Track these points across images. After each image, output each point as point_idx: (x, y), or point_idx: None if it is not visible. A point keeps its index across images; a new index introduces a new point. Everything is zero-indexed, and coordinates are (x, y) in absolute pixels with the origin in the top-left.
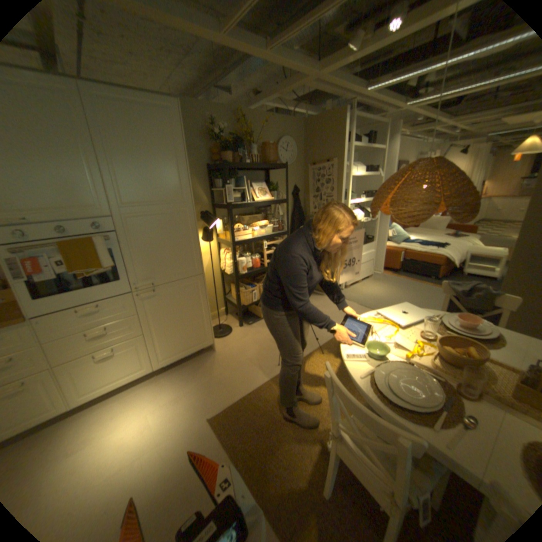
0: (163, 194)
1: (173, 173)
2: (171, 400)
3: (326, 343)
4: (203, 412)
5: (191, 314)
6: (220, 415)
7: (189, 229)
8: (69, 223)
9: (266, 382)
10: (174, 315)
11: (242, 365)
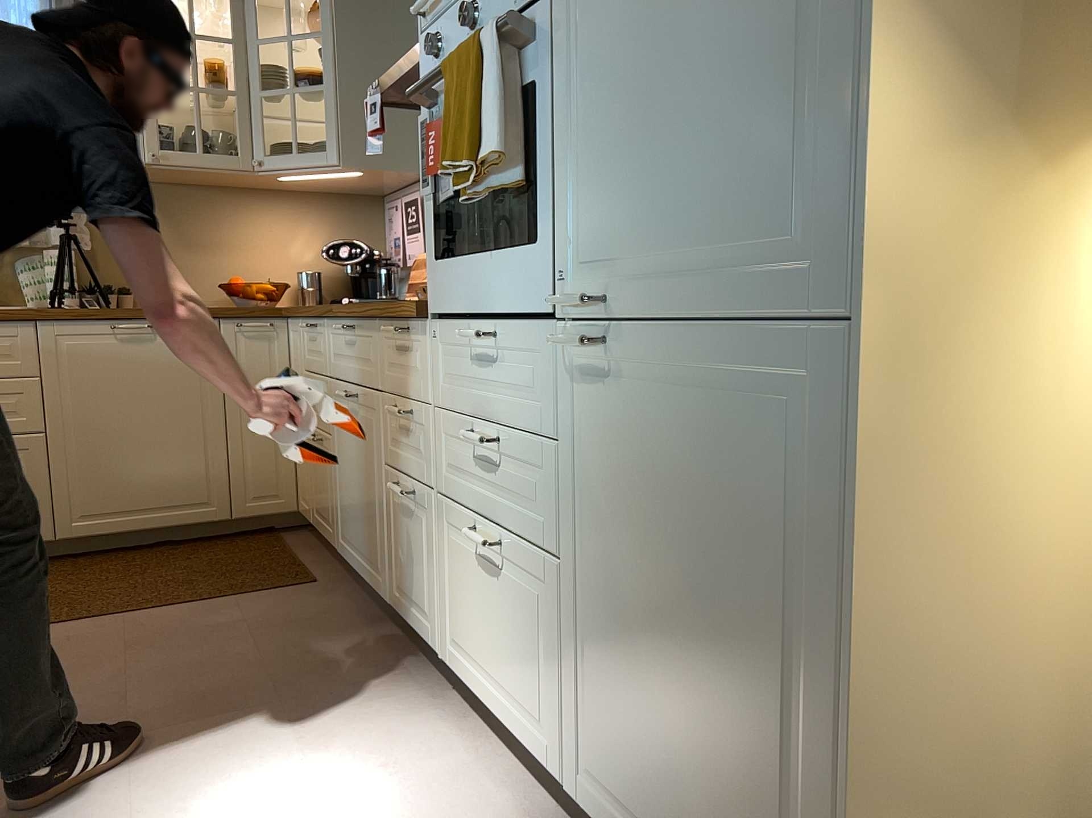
0: None
1: None
2: None
3: None
4: None
5: (748, 647)
6: None
7: None
8: None
9: None
10: (668, 568)
11: None
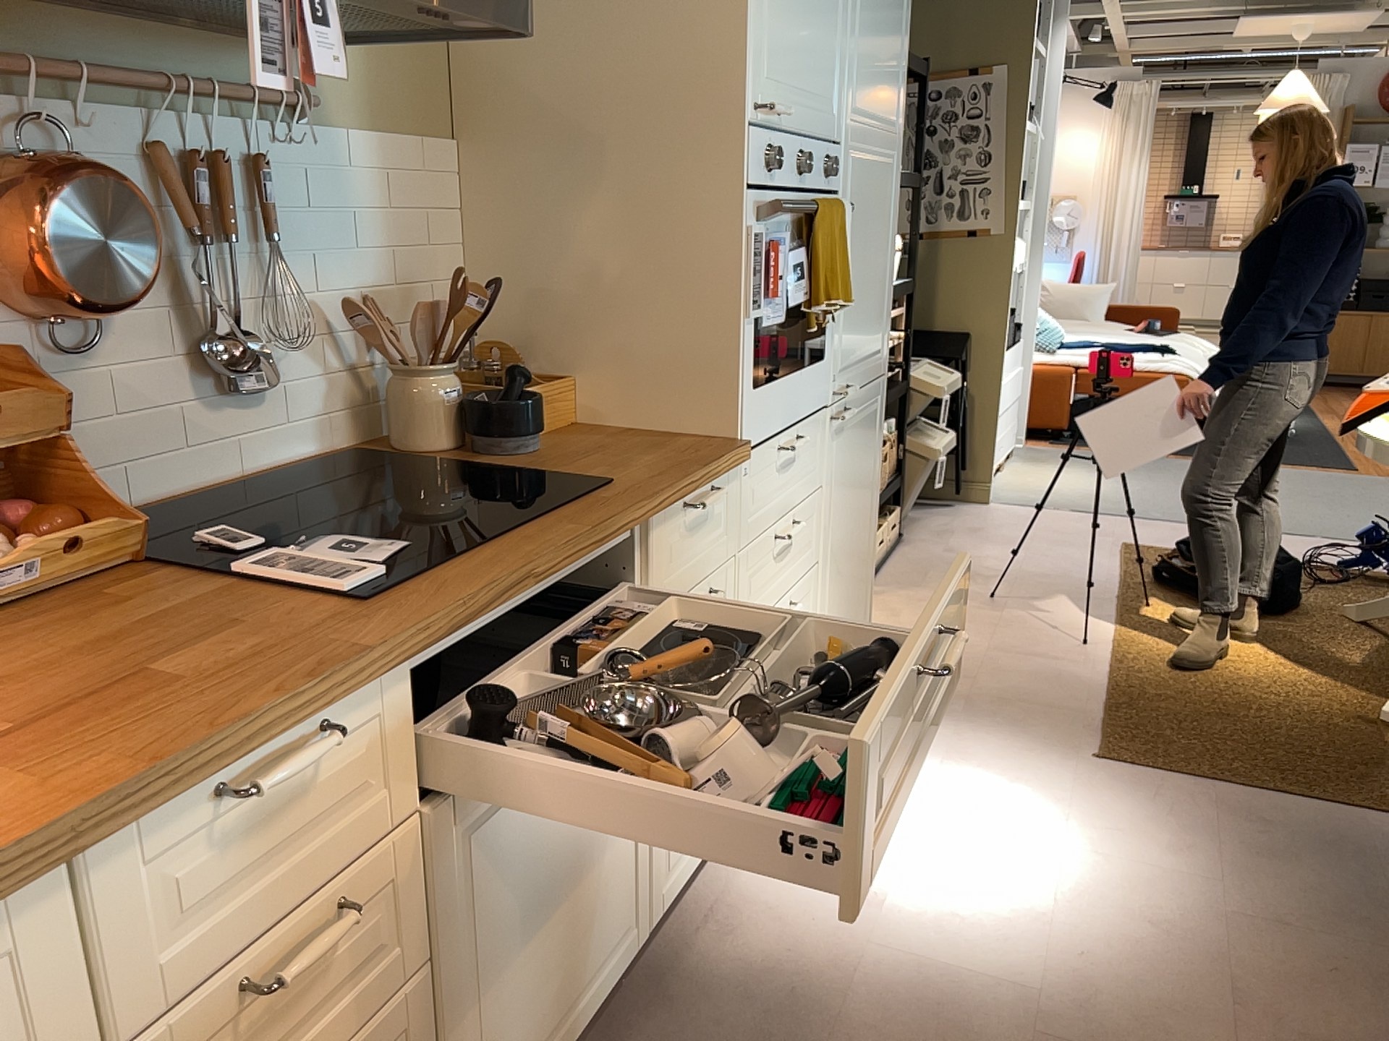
0: (886, 100)
1: (900, 42)
2: (940, 754)
3: (1117, 586)
4: (1060, 748)
5: (865, 508)
6: (1110, 741)
7: (892, 221)
8: (810, 148)
9: (1106, 672)
10: (852, 504)
11: (994, 659)
